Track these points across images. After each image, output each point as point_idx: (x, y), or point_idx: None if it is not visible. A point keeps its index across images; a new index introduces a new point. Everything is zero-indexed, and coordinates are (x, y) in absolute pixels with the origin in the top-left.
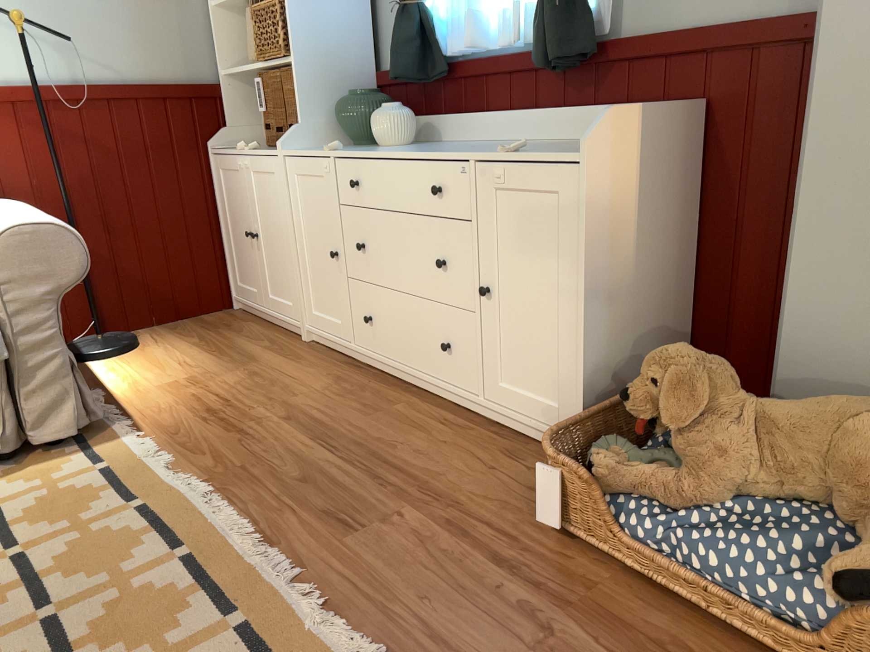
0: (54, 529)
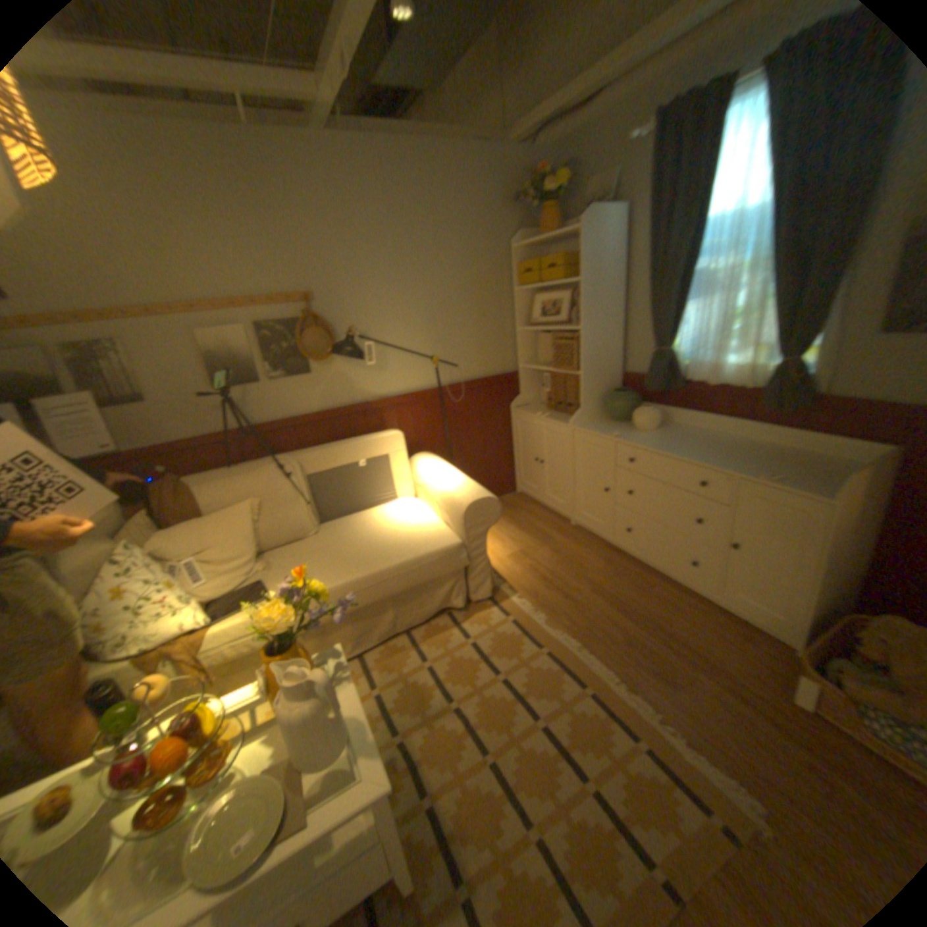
0: (510, 664)
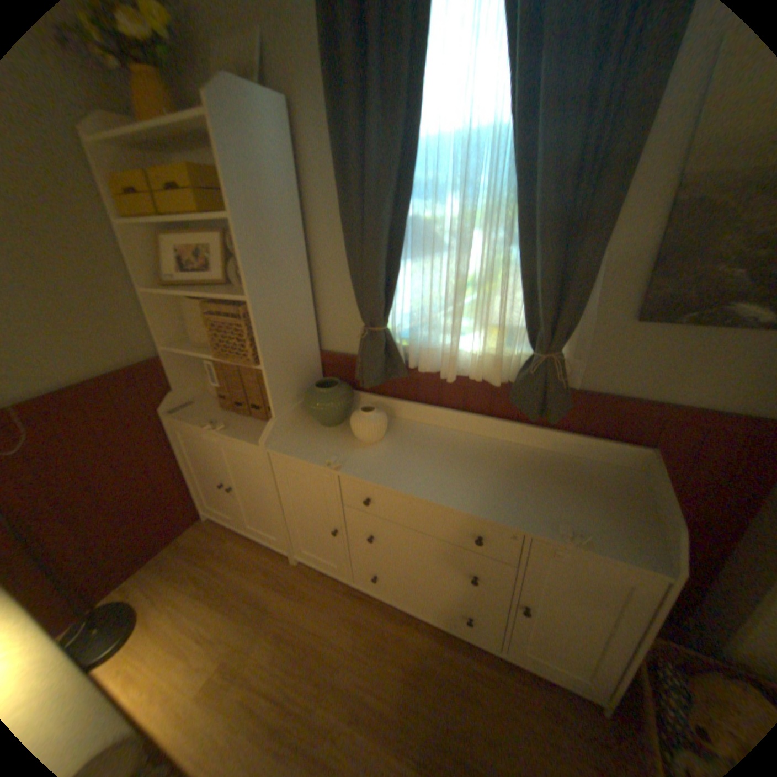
0: None
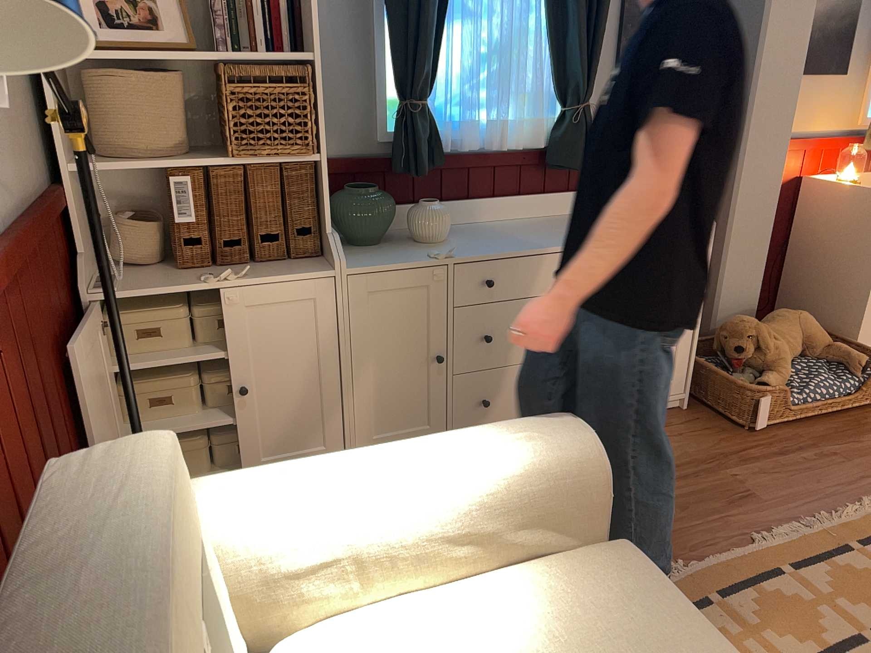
0: (754, 651)
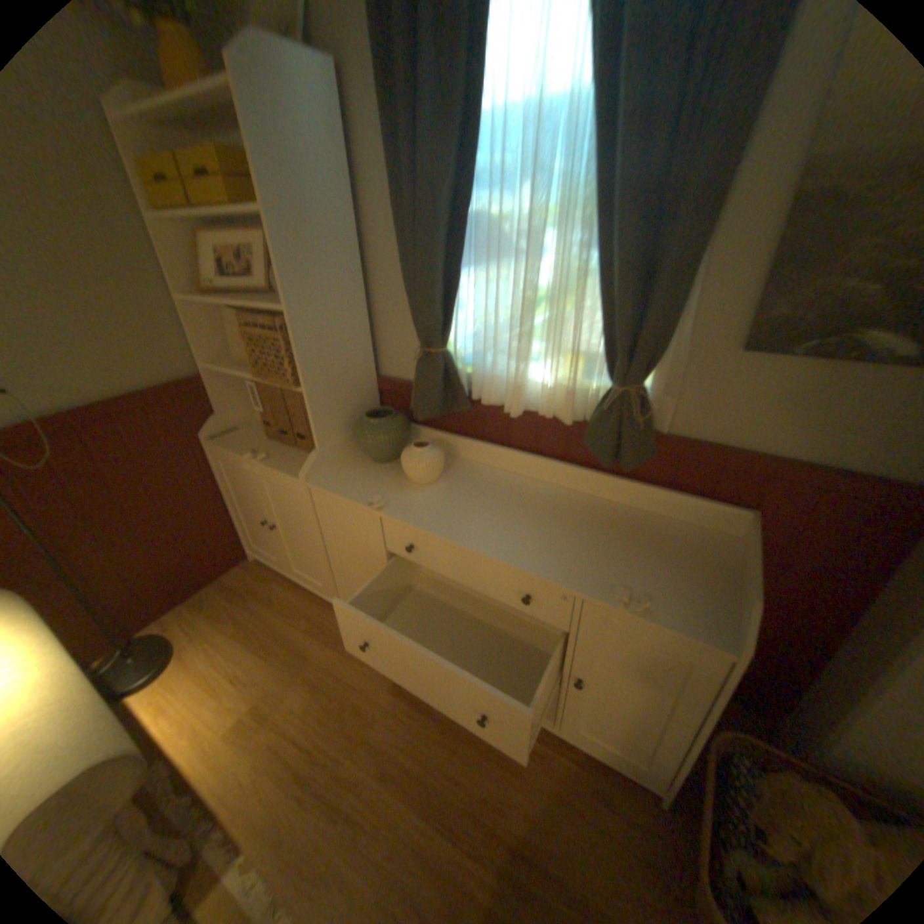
0: None
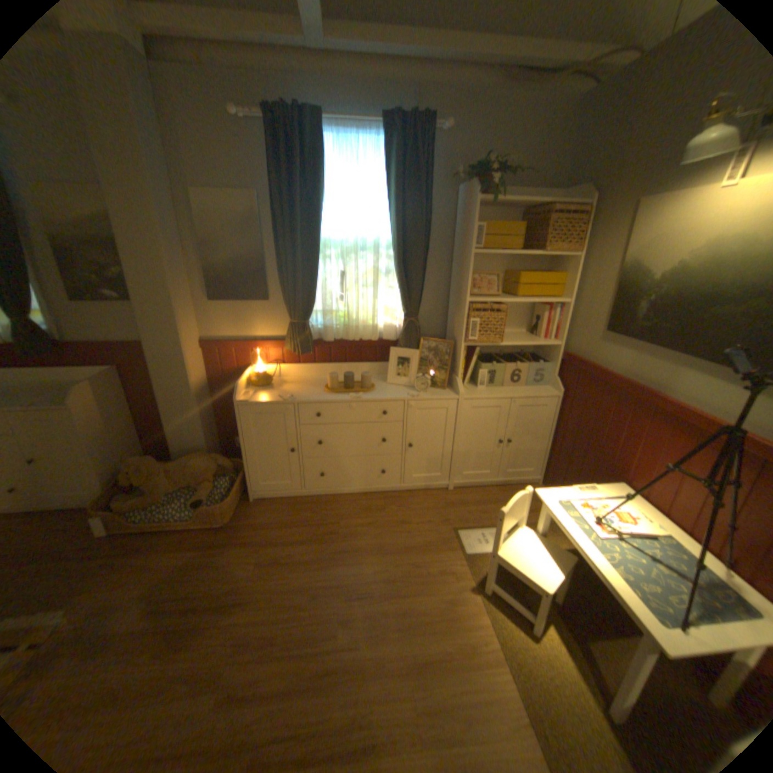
0: None
